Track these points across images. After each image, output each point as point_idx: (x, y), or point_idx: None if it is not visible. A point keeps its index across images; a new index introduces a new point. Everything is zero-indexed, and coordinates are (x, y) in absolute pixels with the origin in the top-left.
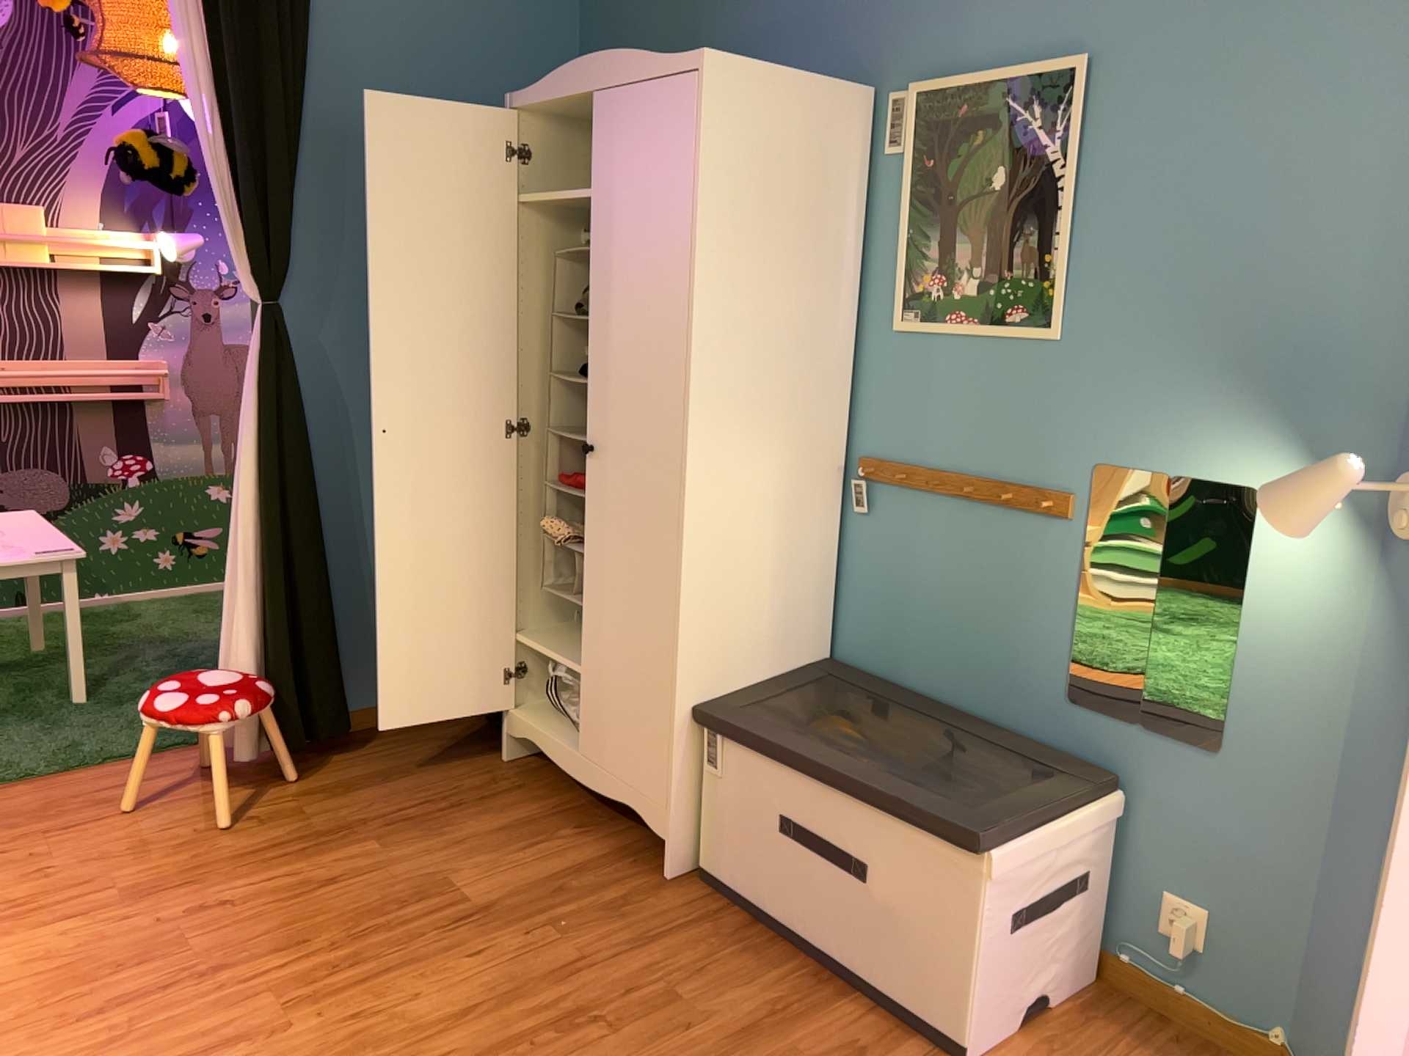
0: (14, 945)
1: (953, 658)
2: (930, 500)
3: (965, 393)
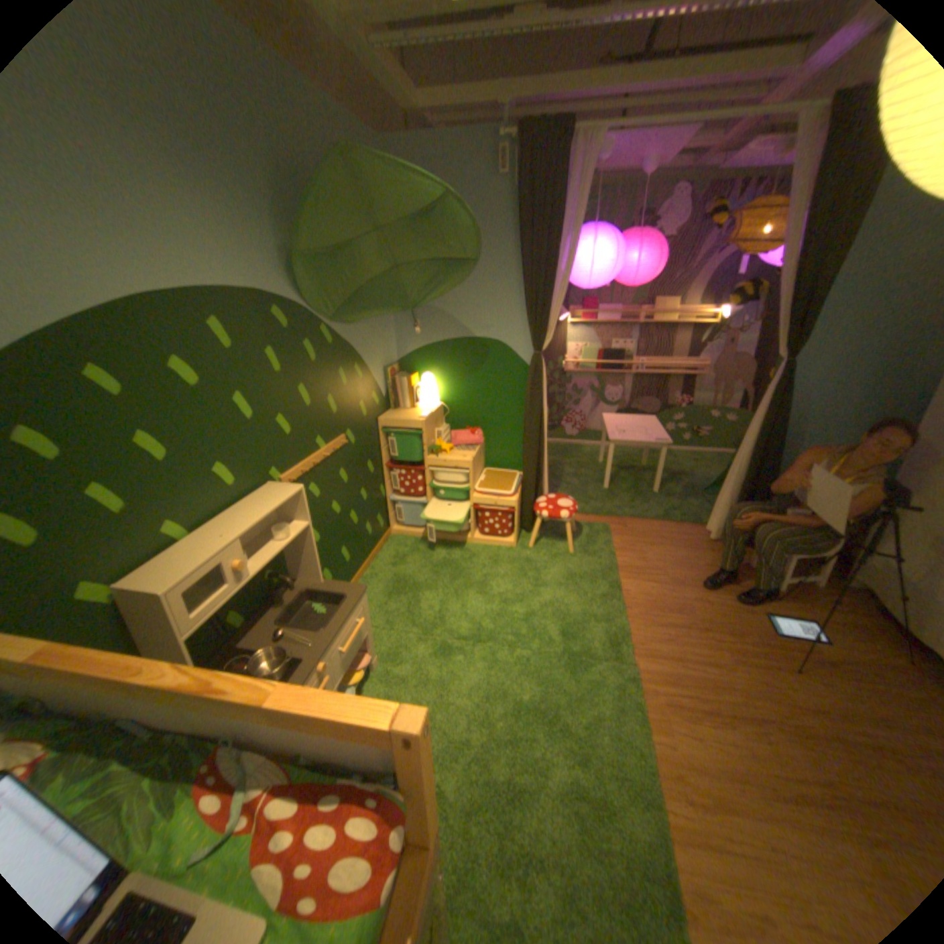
0: (636, 585)
1: None
2: None
3: None
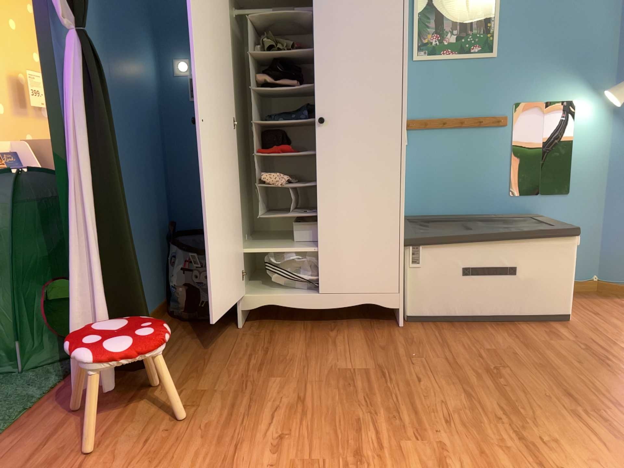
0: None
1: (456, 195)
2: (438, 132)
3: (453, 84)
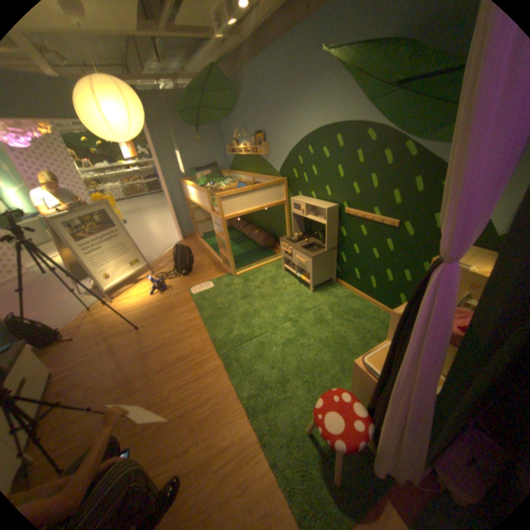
0: (235, 434)
1: None
2: None
3: None
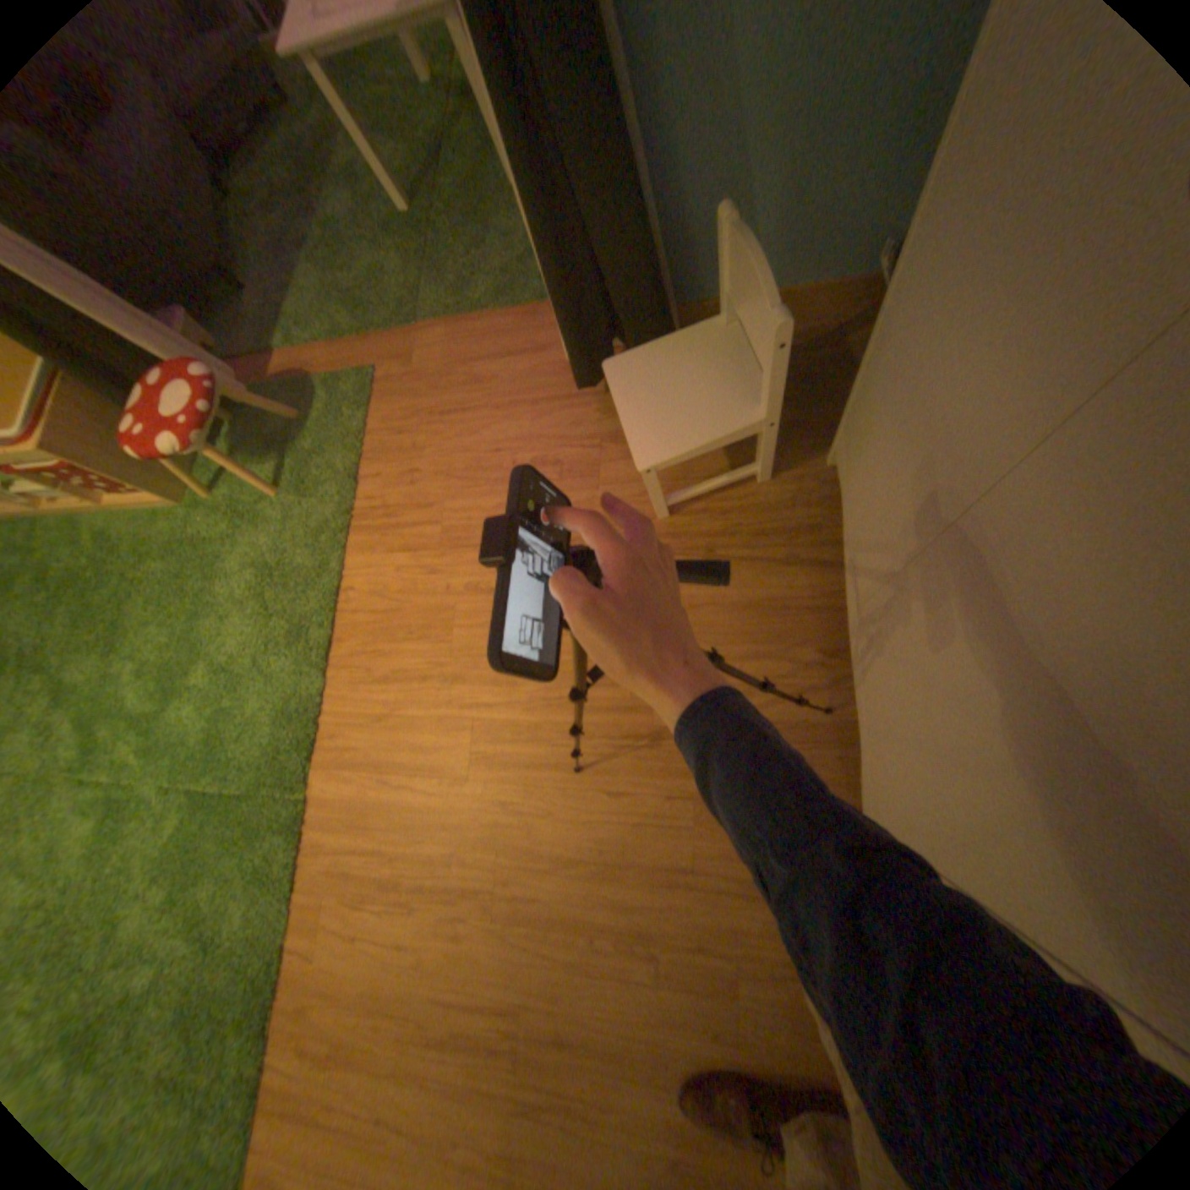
0: (372, 568)
1: None
2: None
3: None
